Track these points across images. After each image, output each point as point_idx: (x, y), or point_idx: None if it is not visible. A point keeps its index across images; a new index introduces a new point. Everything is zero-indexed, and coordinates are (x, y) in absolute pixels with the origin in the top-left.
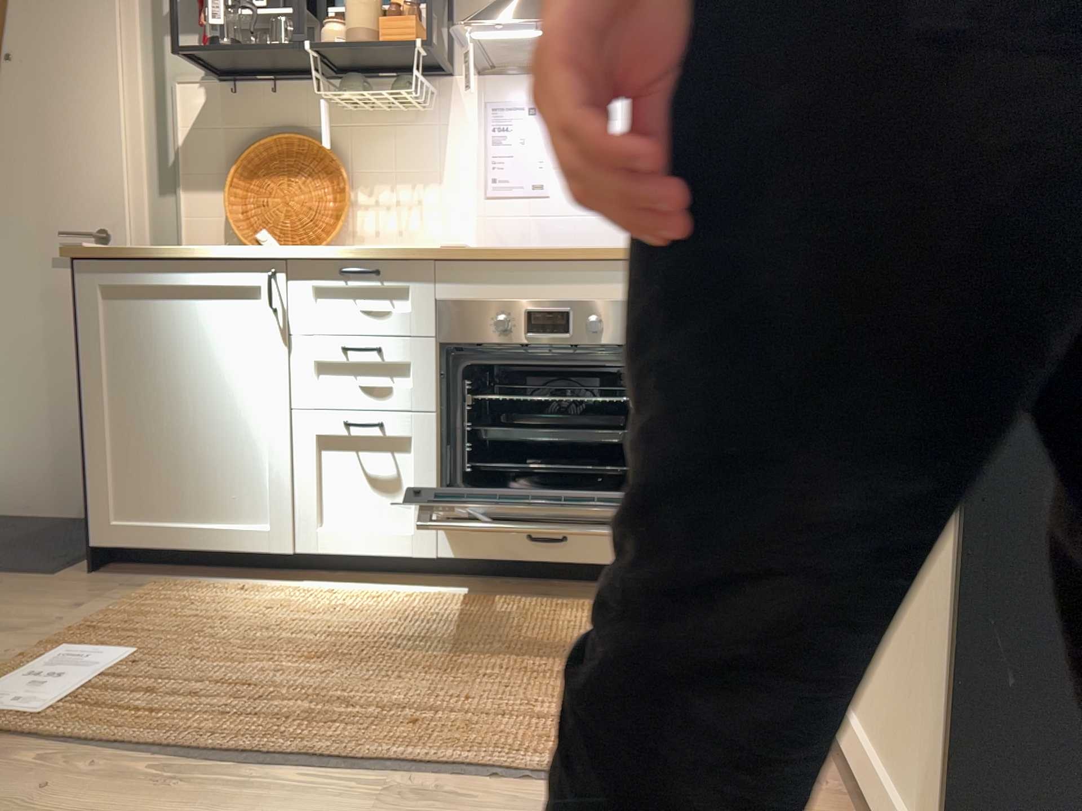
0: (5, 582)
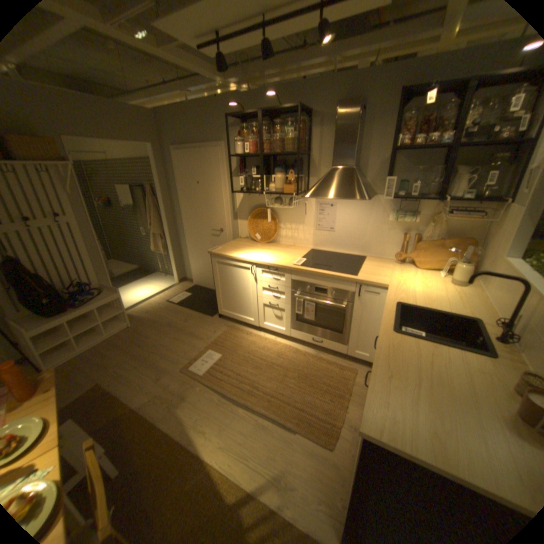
0: (203, 317)
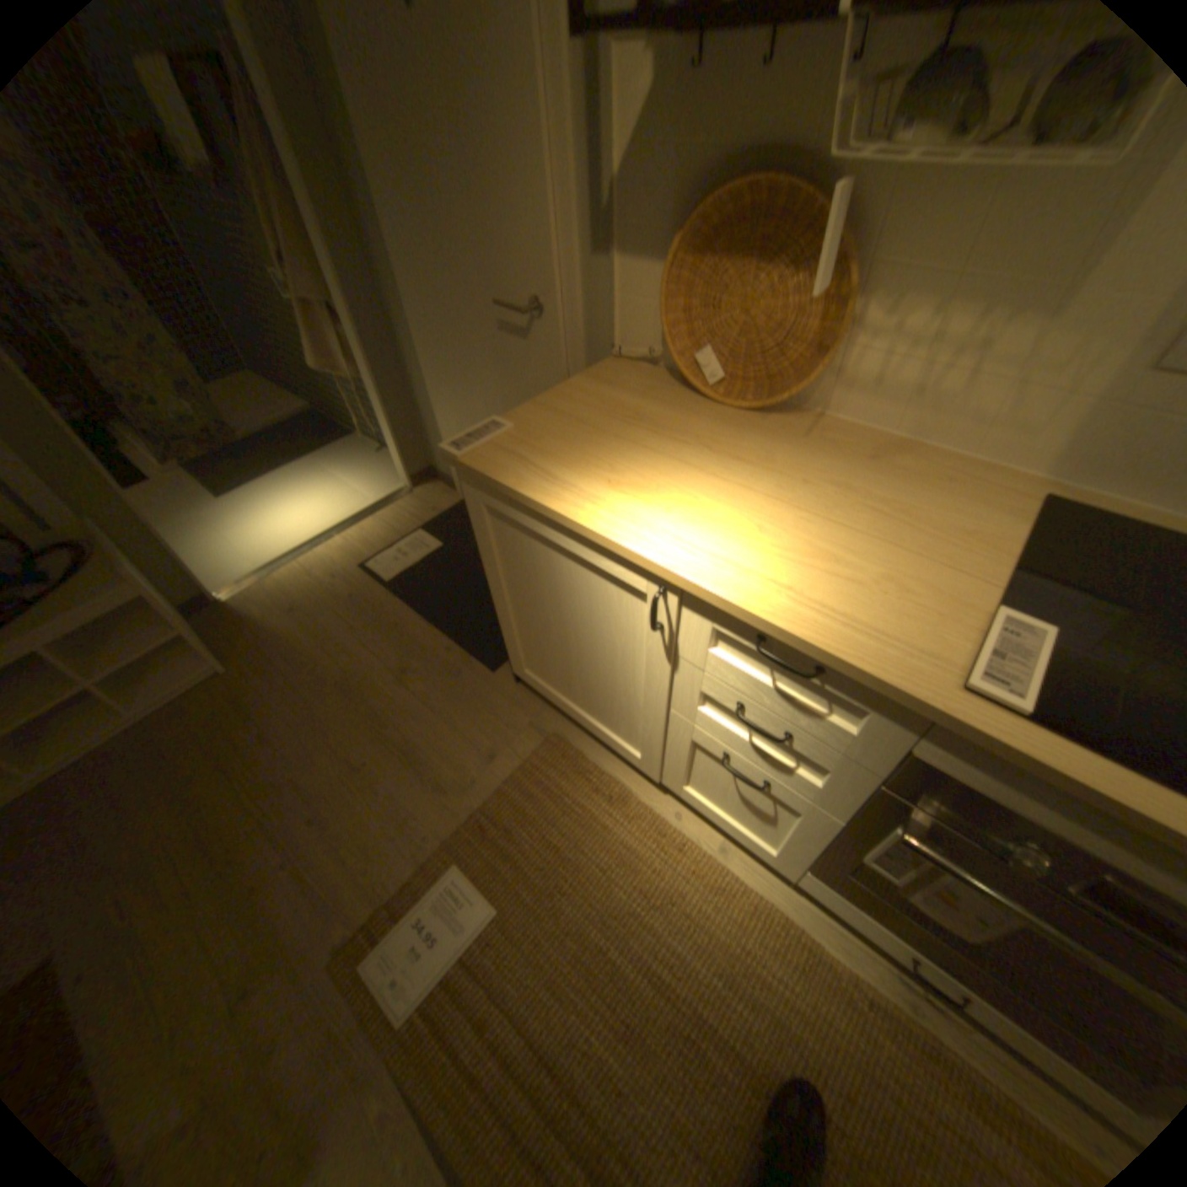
0: (463, 669)
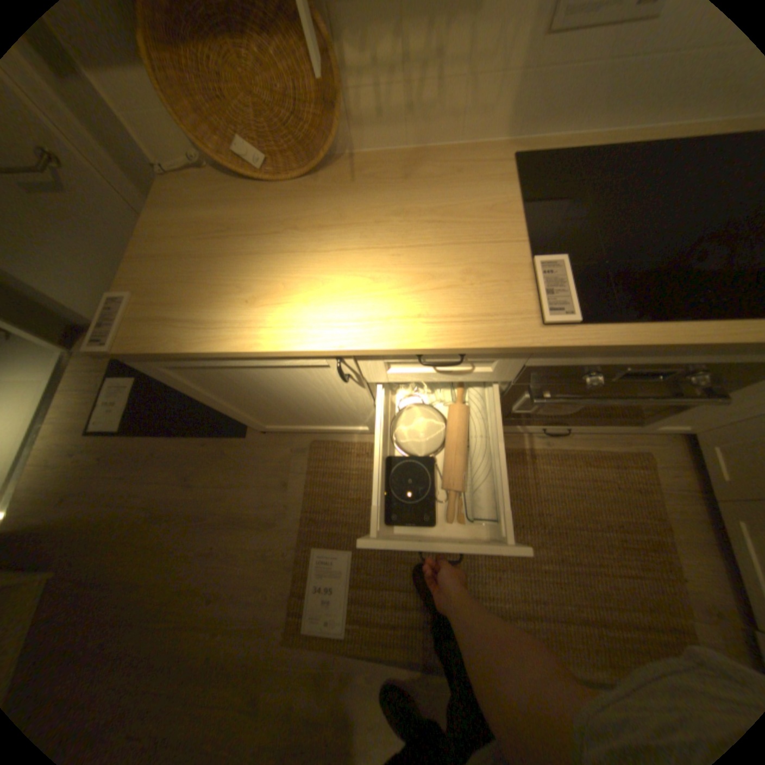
0: (223, 449)
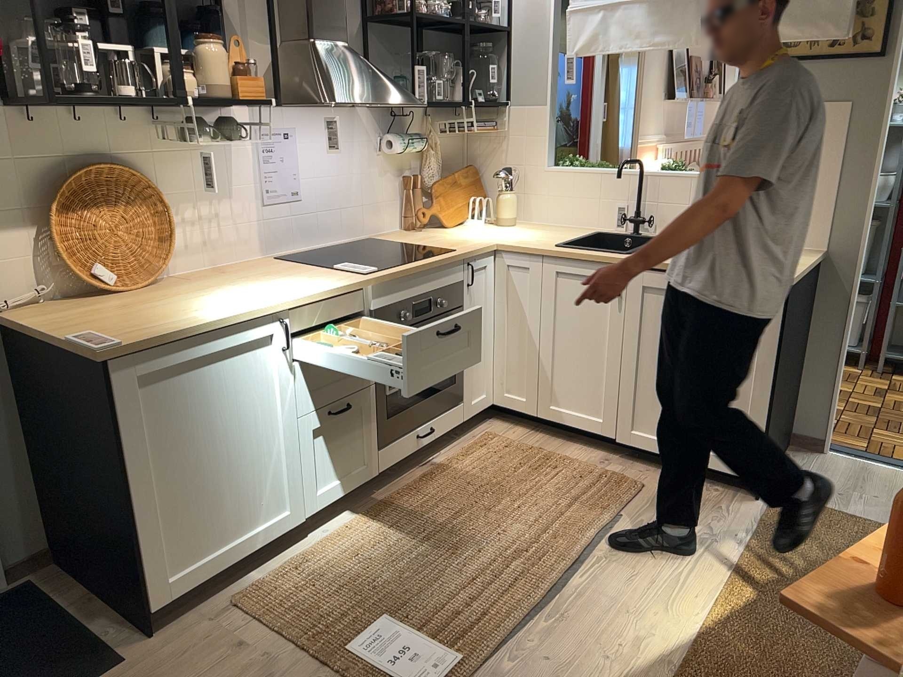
0: None
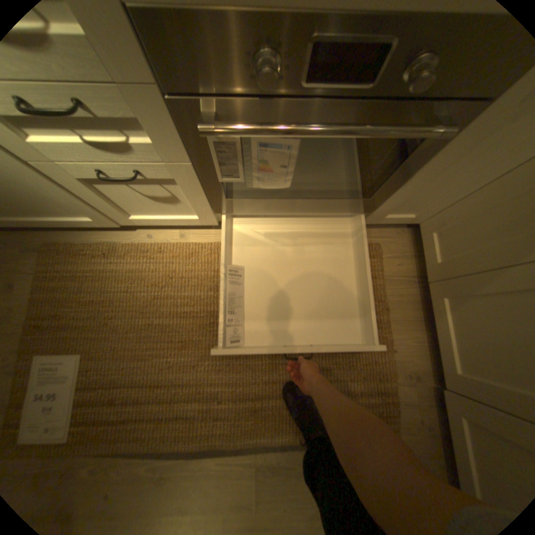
0: None
